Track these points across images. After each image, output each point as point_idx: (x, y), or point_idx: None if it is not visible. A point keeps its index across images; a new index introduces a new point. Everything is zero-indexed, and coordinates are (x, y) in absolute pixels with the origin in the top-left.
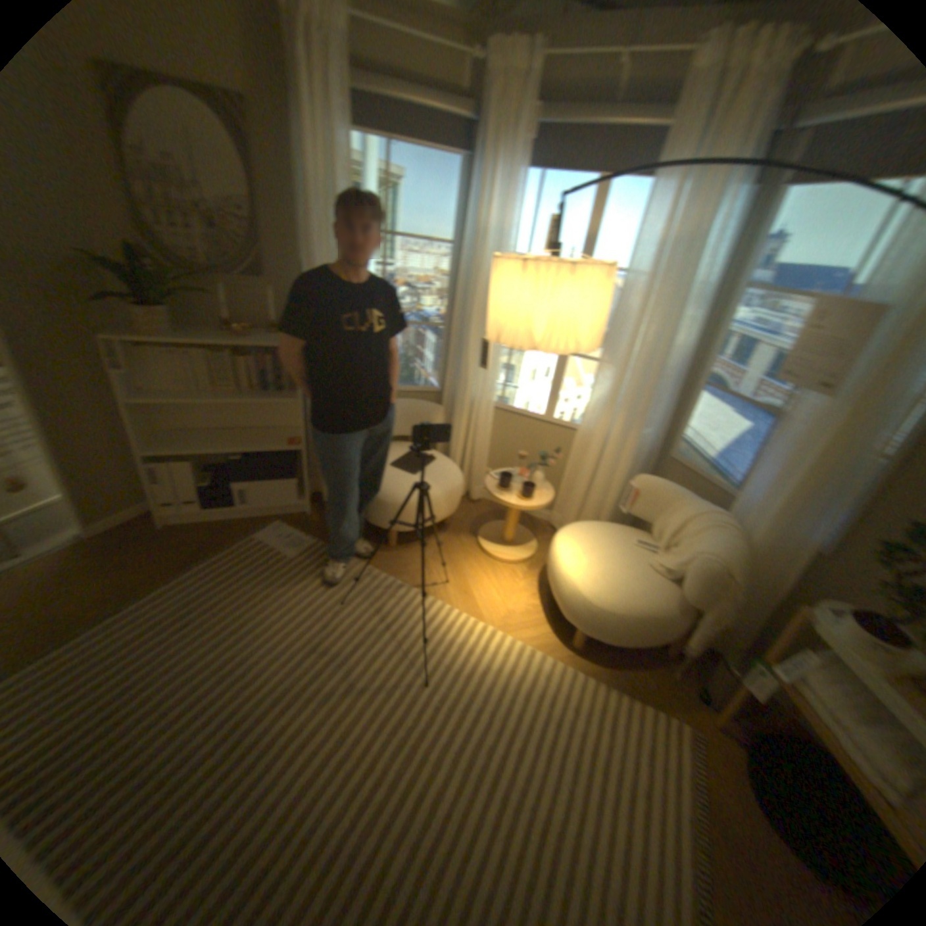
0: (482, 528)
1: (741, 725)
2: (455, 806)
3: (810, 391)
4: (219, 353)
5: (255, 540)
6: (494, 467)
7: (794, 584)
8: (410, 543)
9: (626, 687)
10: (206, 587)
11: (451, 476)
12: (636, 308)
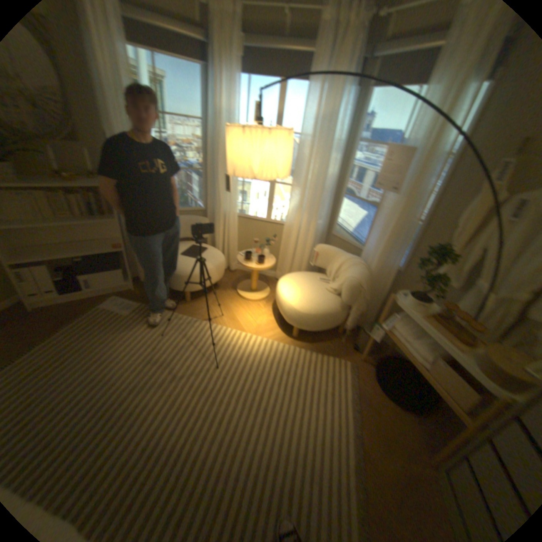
0: (239, 285)
1: (372, 357)
2: (240, 419)
3: (388, 192)
4: (55, 192)
5: (100, 308)
6: (242, 250)
7: (389, 287)
8: (198, 297)
9: (319, 350)
10: (72, 339)
11: (217, 257)
12: (307, 154)
